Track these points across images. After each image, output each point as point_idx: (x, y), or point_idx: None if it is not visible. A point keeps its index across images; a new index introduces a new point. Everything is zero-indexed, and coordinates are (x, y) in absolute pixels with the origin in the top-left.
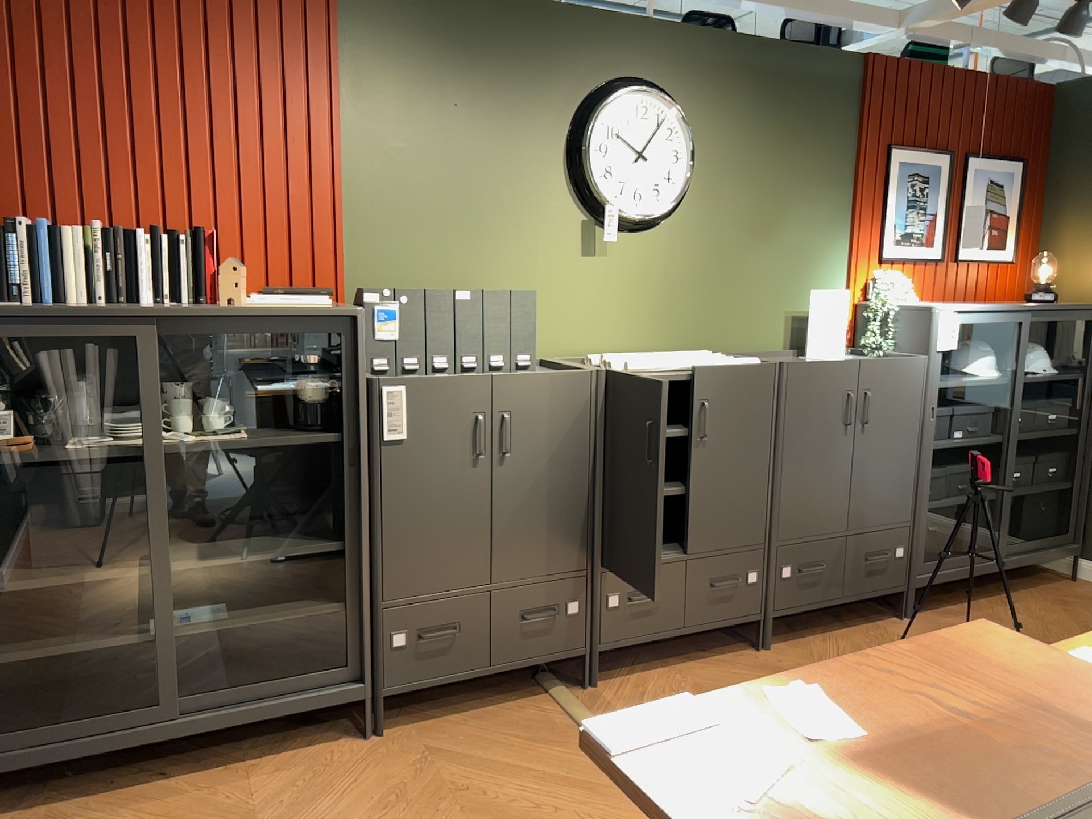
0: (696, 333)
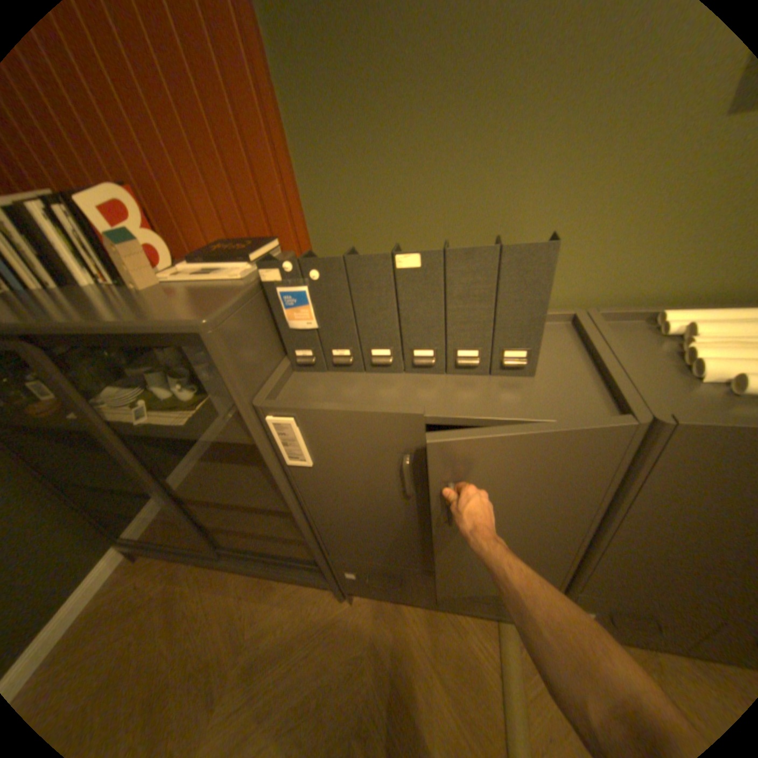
0: None
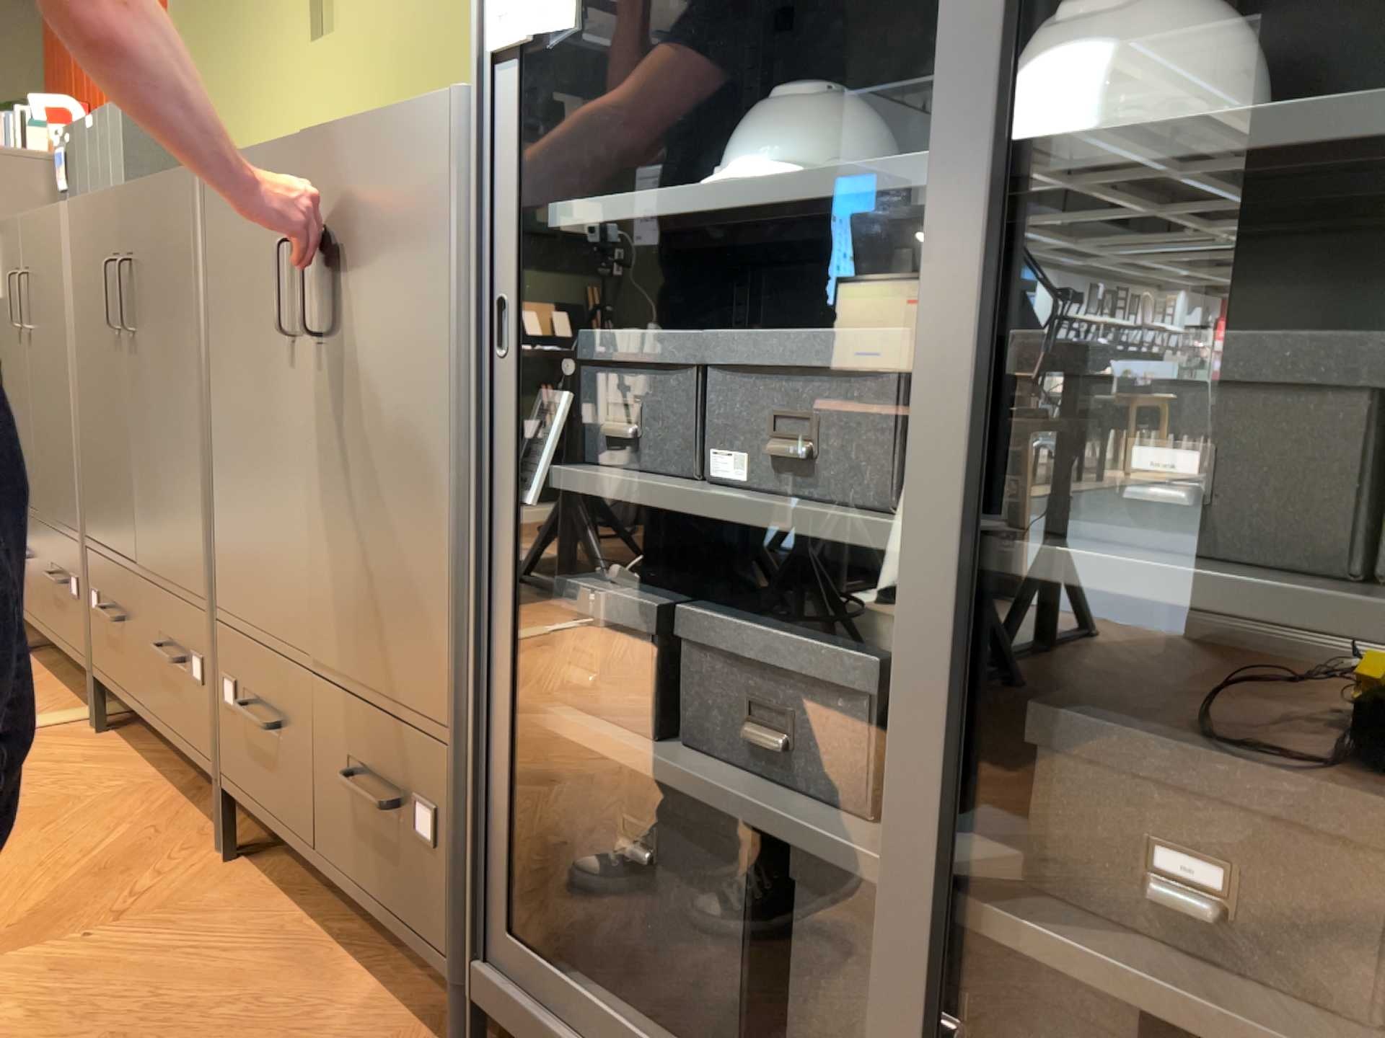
0: None
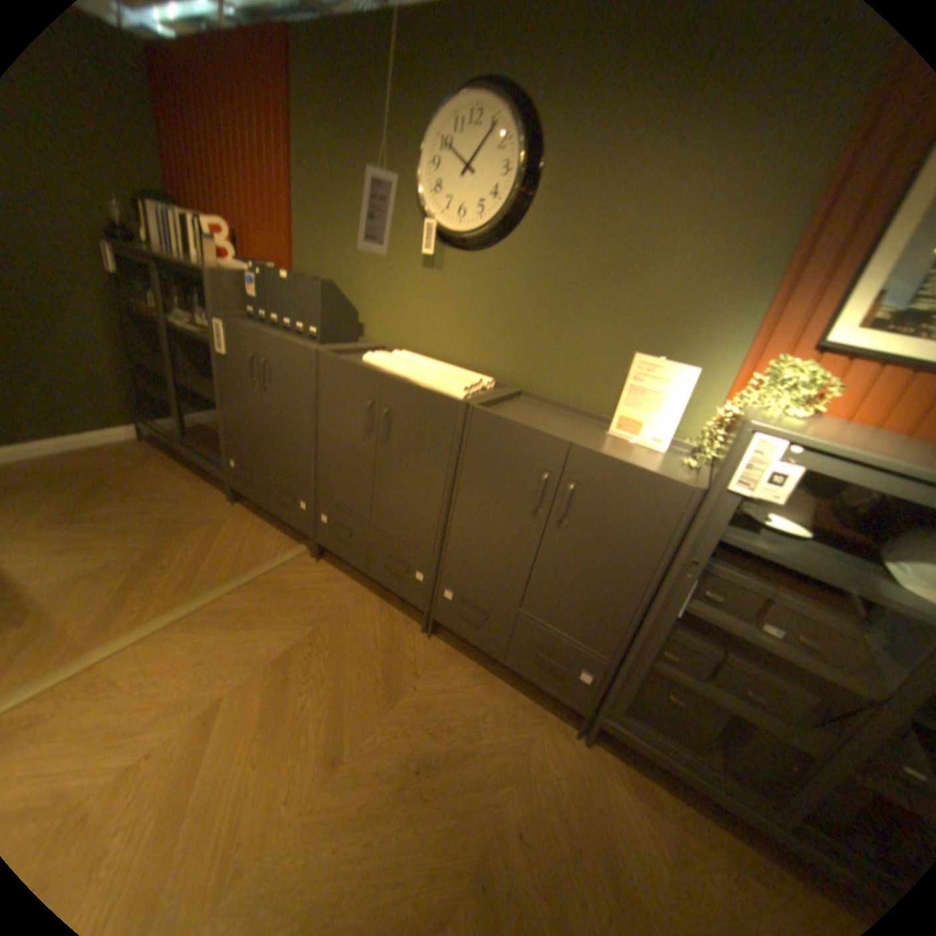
0: (512, 364)
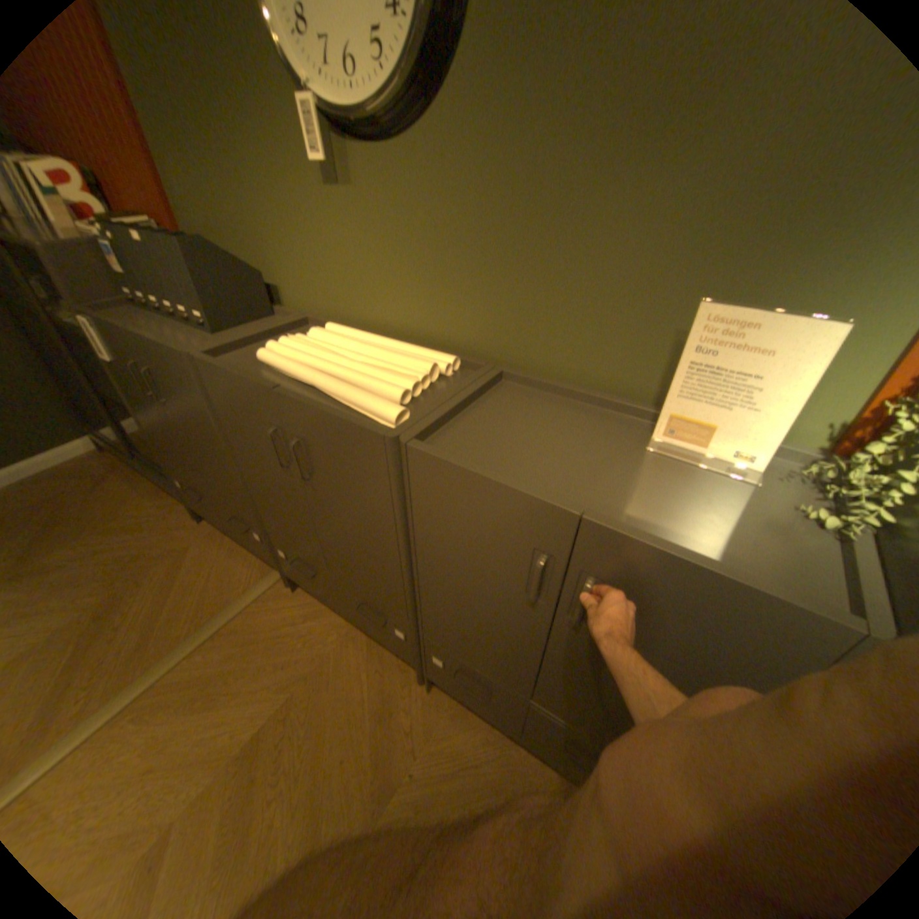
0: (485, 326)
